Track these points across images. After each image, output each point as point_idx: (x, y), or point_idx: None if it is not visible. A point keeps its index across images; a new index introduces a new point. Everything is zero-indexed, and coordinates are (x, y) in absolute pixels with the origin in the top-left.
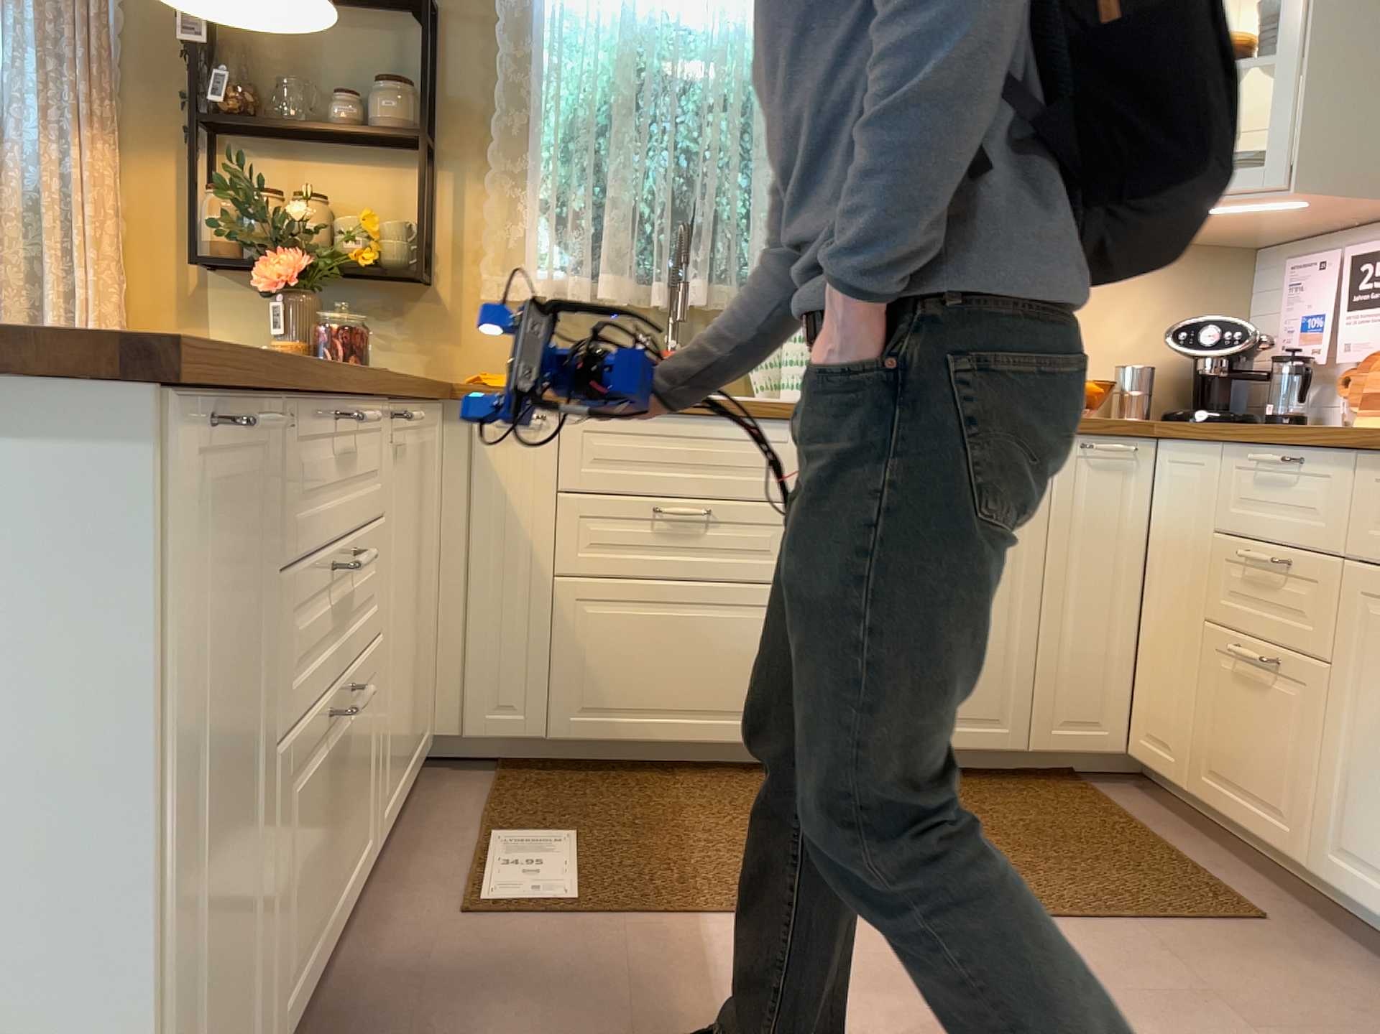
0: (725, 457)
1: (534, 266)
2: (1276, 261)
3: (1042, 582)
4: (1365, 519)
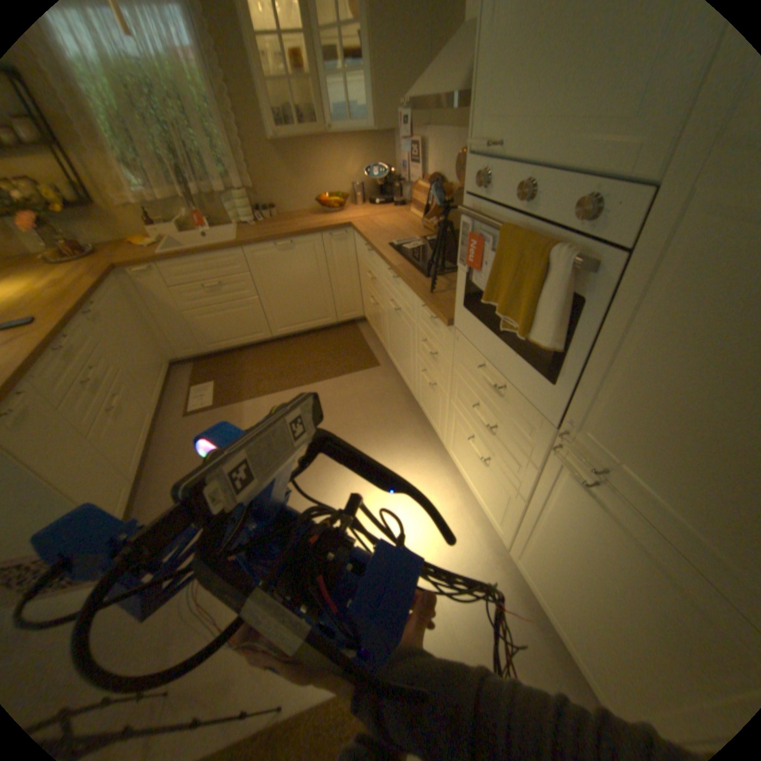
0: (217, 265)
1: (126, 189)
2: (398, 132)
3: (328, 279)
4: (381, 273)
